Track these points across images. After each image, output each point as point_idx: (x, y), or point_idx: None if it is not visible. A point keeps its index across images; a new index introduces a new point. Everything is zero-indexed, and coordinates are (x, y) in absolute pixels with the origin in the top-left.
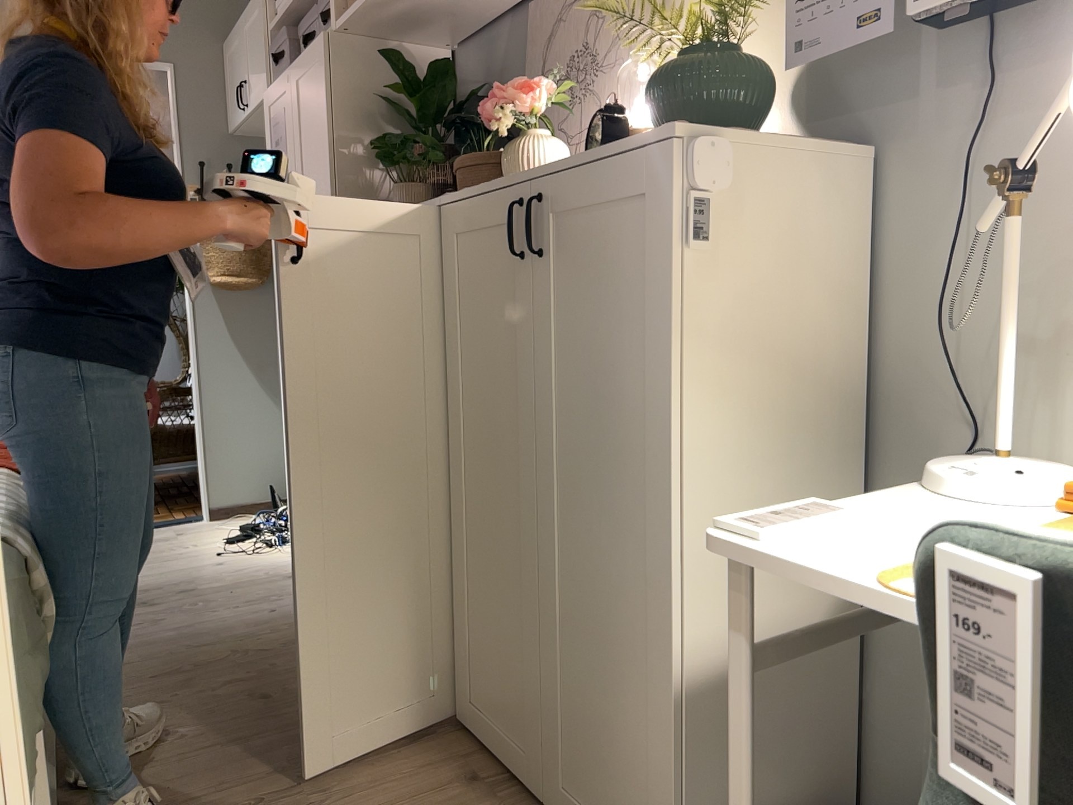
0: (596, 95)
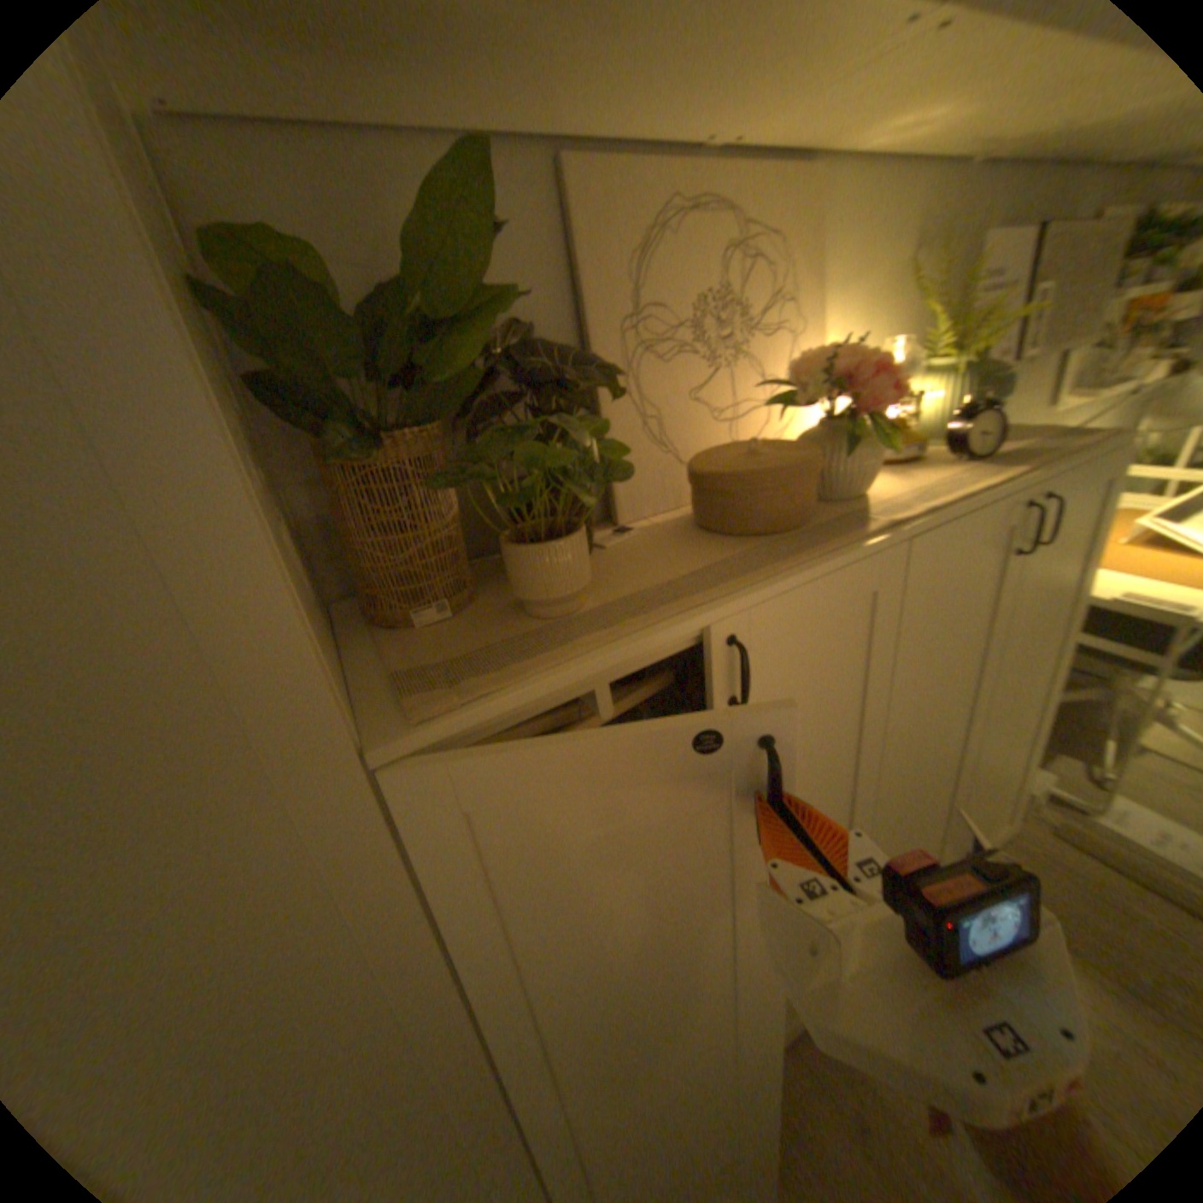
0: (756, 359)
